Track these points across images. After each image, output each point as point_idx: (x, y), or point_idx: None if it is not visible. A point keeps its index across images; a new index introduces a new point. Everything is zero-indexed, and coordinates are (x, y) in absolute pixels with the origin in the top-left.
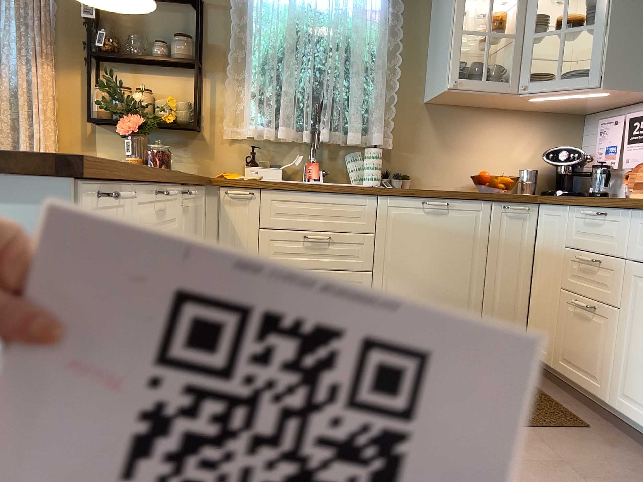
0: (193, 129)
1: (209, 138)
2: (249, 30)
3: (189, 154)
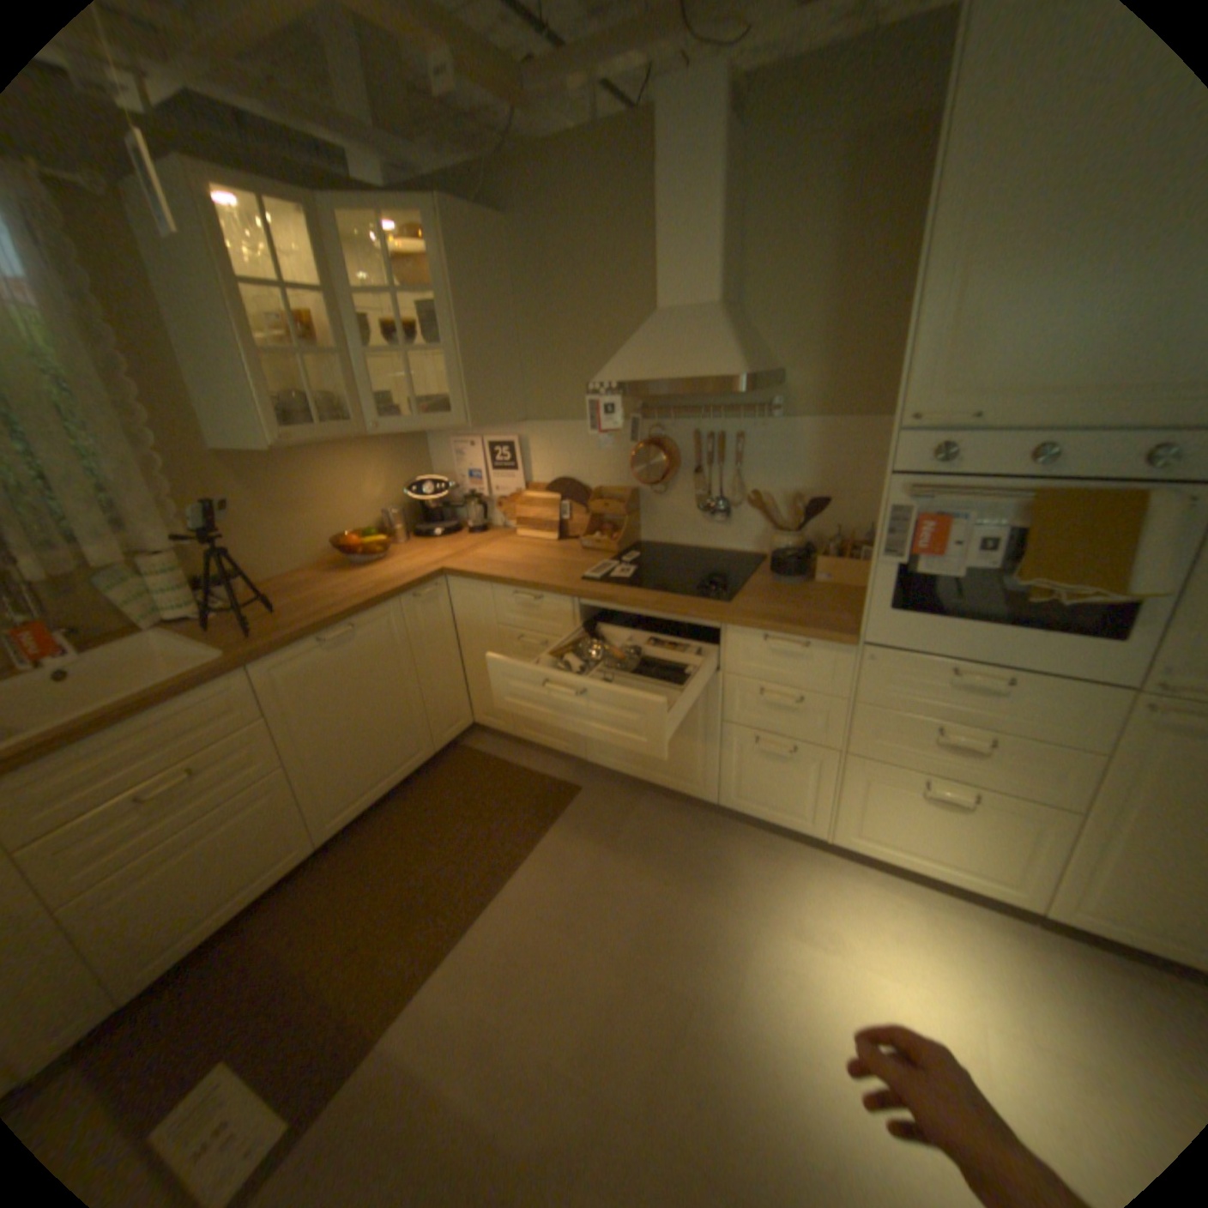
0: None
1: None
2: None
3: None
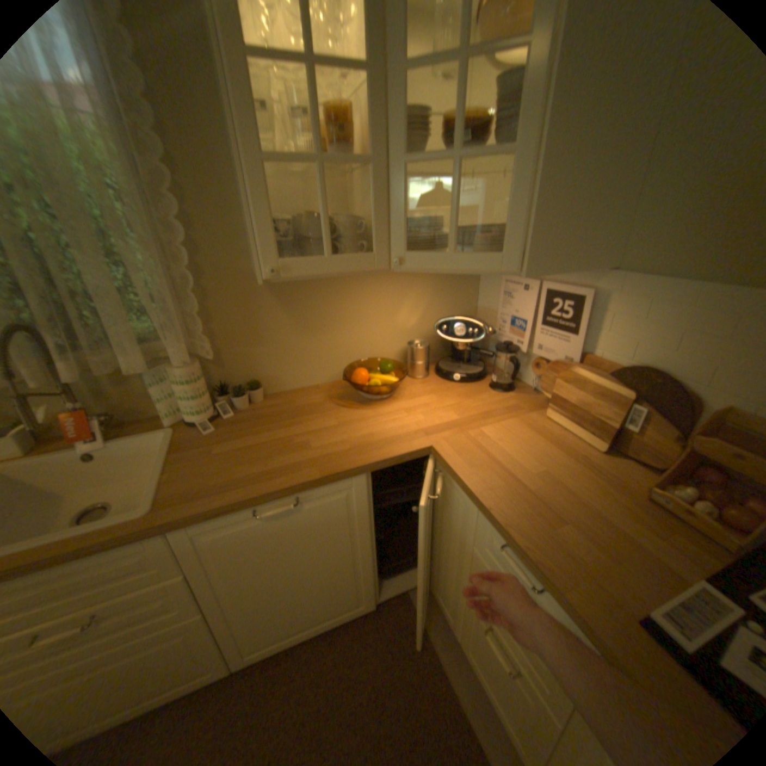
0: None
1: None
2: None
3: None
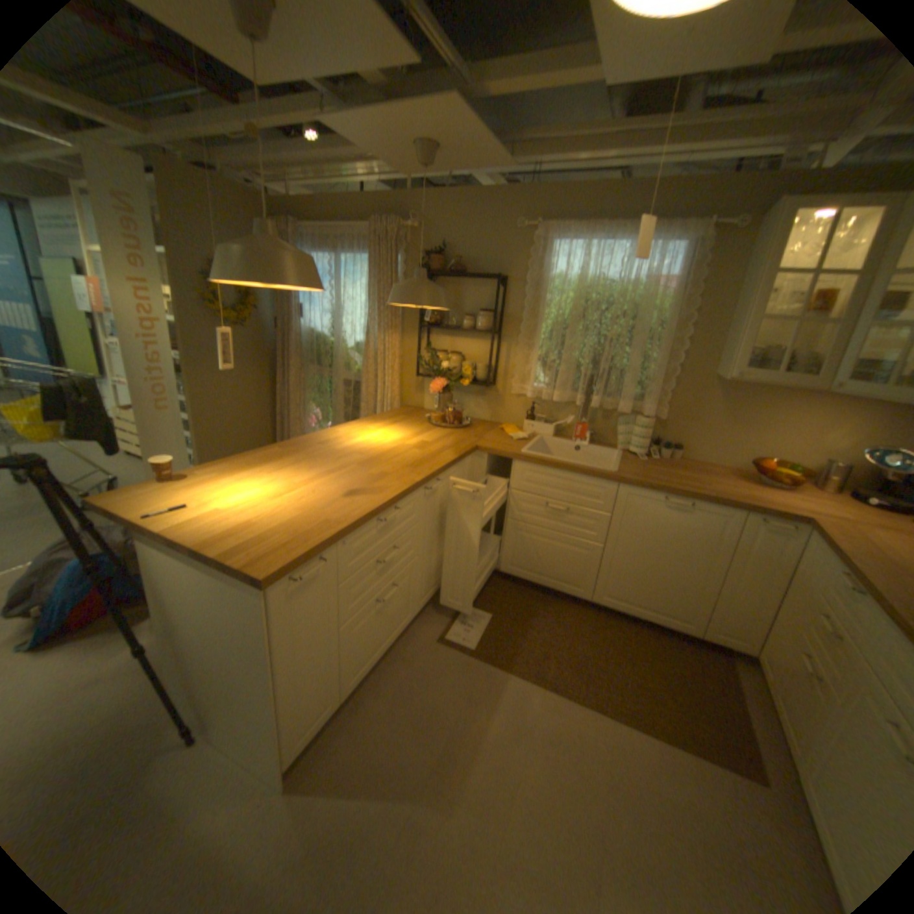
0: (489, 383)
1: (500, 391)
2: (542, 300)
3: (484, 402)
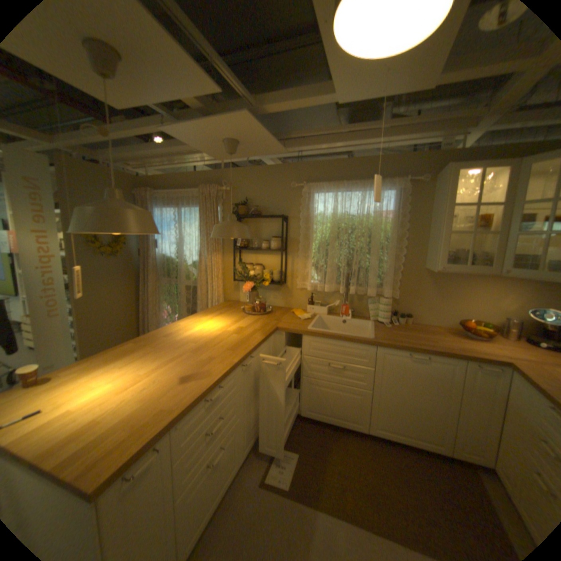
0: (282, 282)
1: (290, 287)
2: (311, 229)
3: (279, 294)
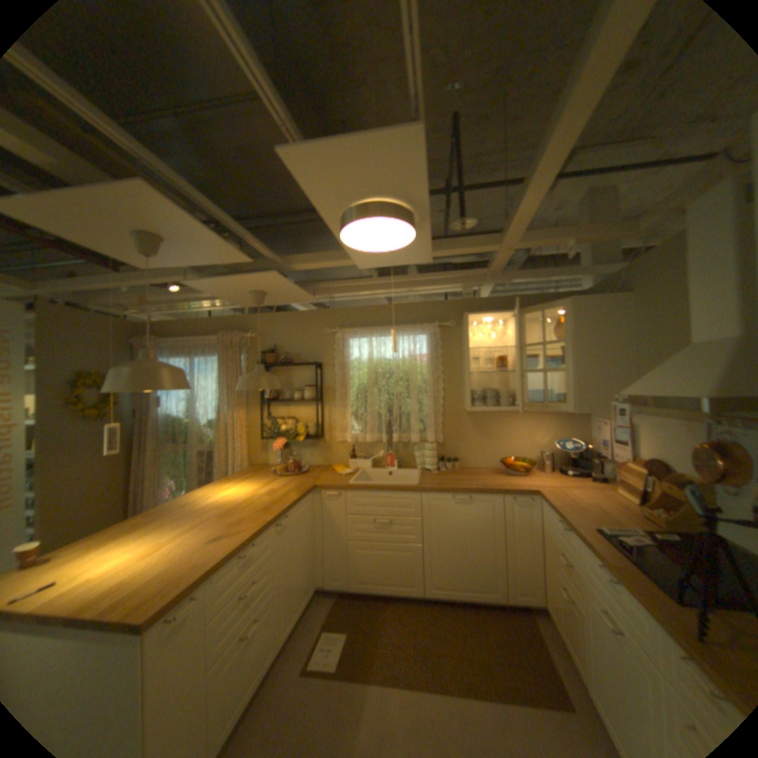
0: (320, 435)
1: (329, 441)
2: (348, 375)
3: (318, 451)
